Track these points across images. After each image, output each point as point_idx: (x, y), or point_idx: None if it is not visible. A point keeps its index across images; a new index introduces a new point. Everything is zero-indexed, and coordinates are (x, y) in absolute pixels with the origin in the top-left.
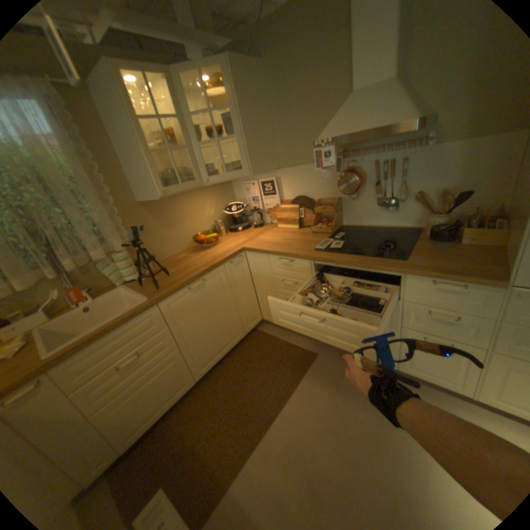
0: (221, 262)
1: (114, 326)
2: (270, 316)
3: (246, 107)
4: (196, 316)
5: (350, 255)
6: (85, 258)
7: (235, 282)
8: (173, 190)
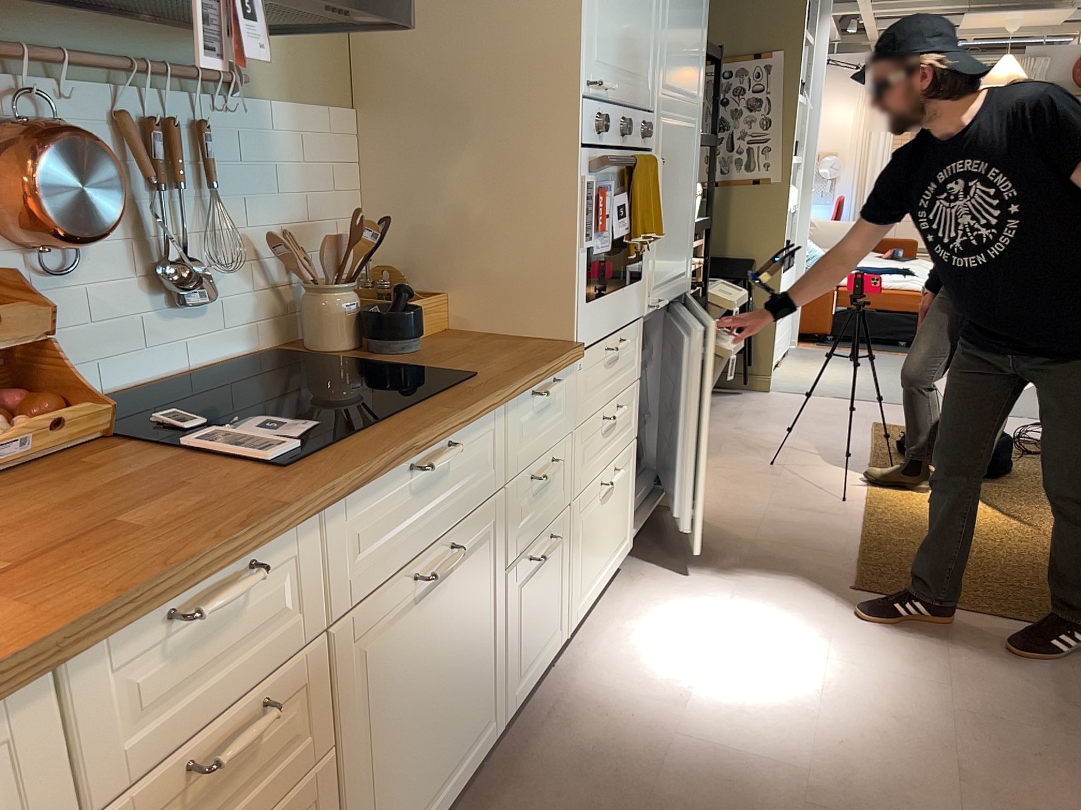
0: None
1: None
2: None
3: None
4: None
5: (393, 418)
6: None
7: None
8: None
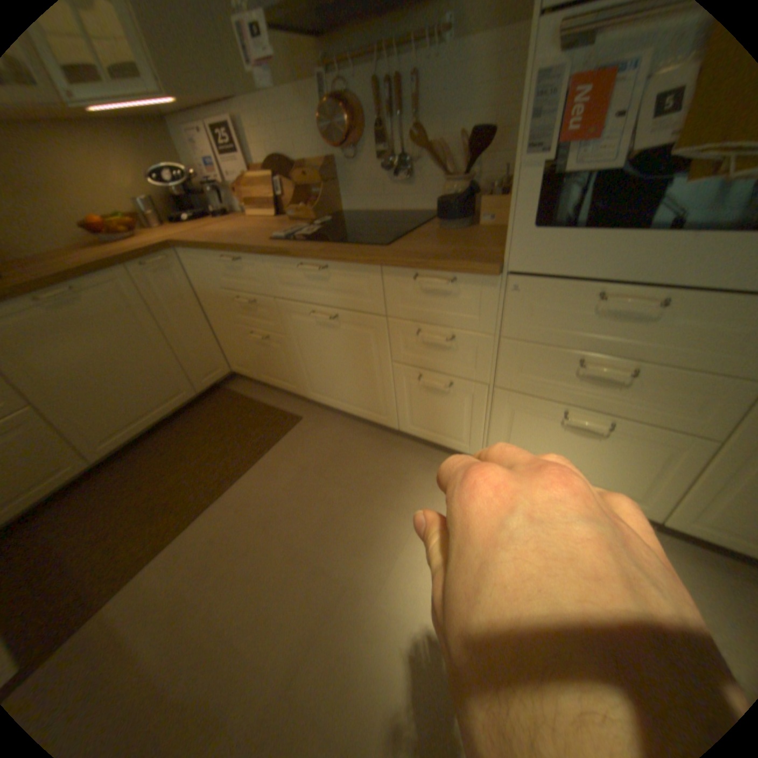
0: (113, 261)
1: None
2: (239, 367)
3: None
4: (64, 355)
5: (314, 243)
6: None
7: (156, 303)
8: None
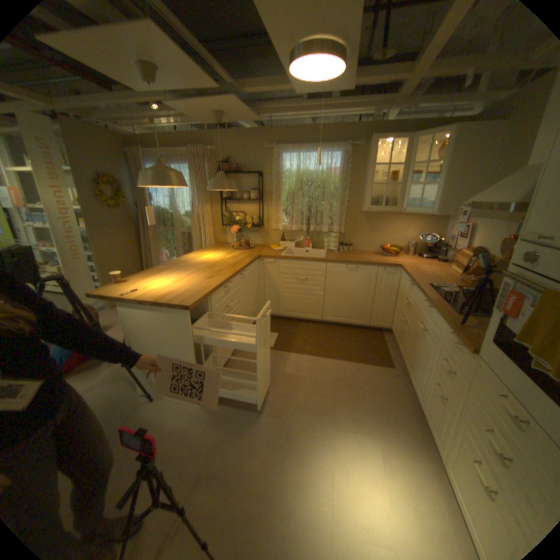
0: (376, 264)
1: (304, 259)
2: (394, 328)
3: (461, 162)
4: (342, 284)
5: (439, 296)
6: (320, 229)
7: (381, 284)
8: (375, 209)
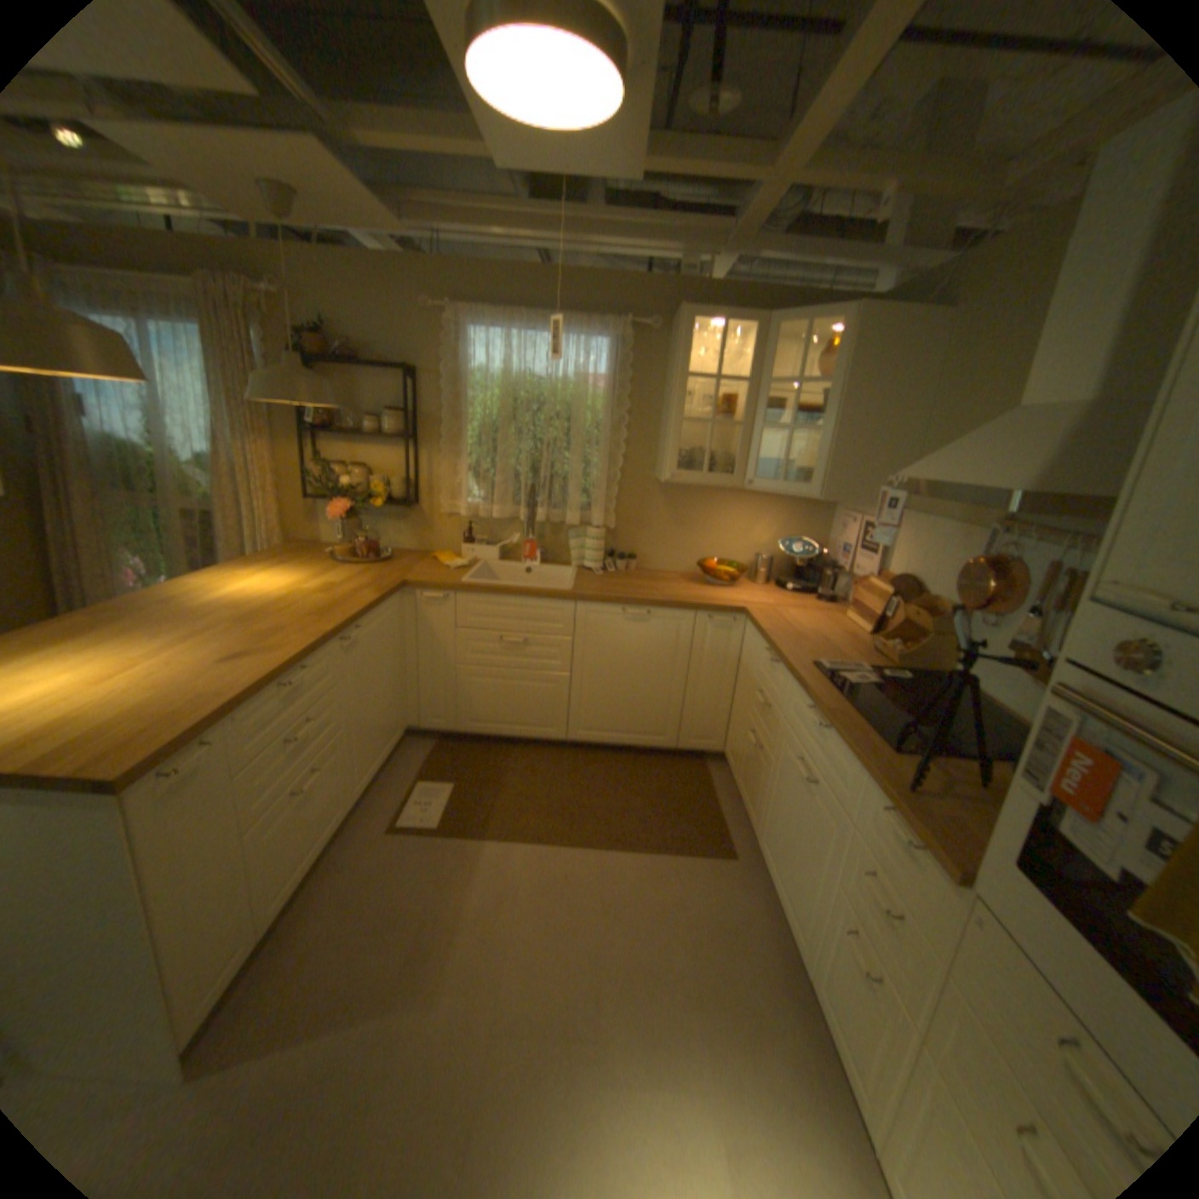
0: (691, 607)
1: (522, 593)
2: (731, 755)
3: (867, 387)
4: (613, 654)
5: (842, 699)
6: (562, 518)
7: (701, 652)
8: (688, 478)
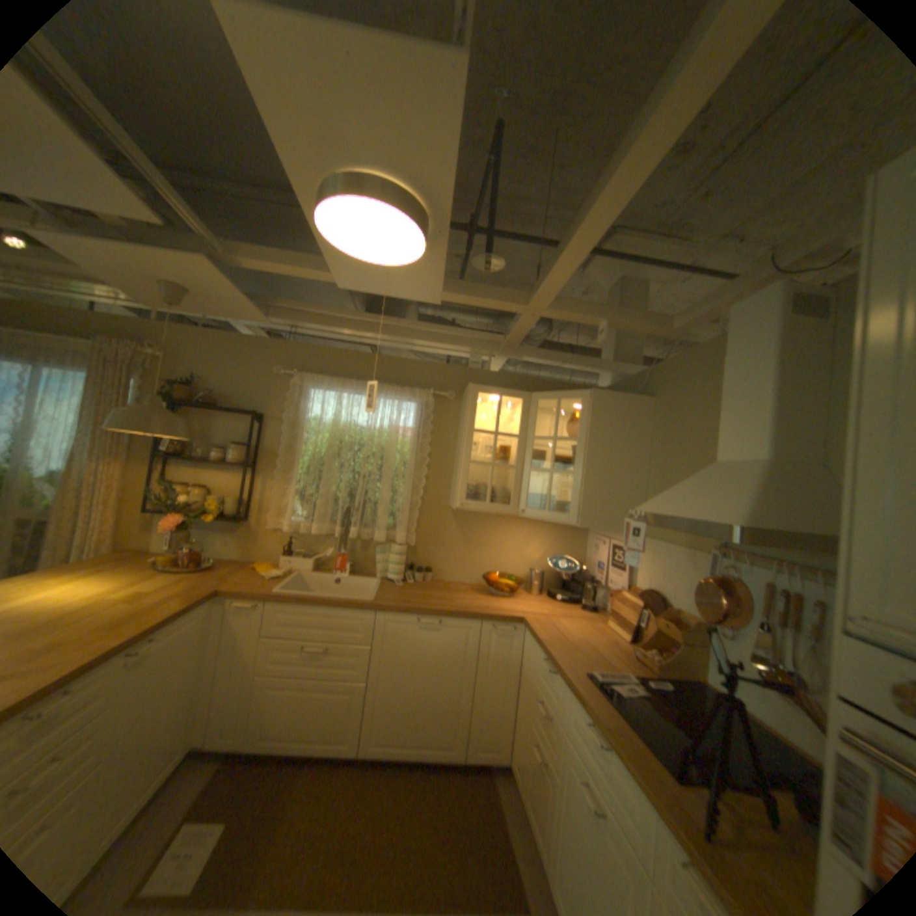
0: (478, 617)
1: (328, 603)
2: (518, 770)
3: (603, 445)
4: (408, 663)
5: (618, 716)
6: (372, 535)
7: (487, 660)
8: (474, 506)
